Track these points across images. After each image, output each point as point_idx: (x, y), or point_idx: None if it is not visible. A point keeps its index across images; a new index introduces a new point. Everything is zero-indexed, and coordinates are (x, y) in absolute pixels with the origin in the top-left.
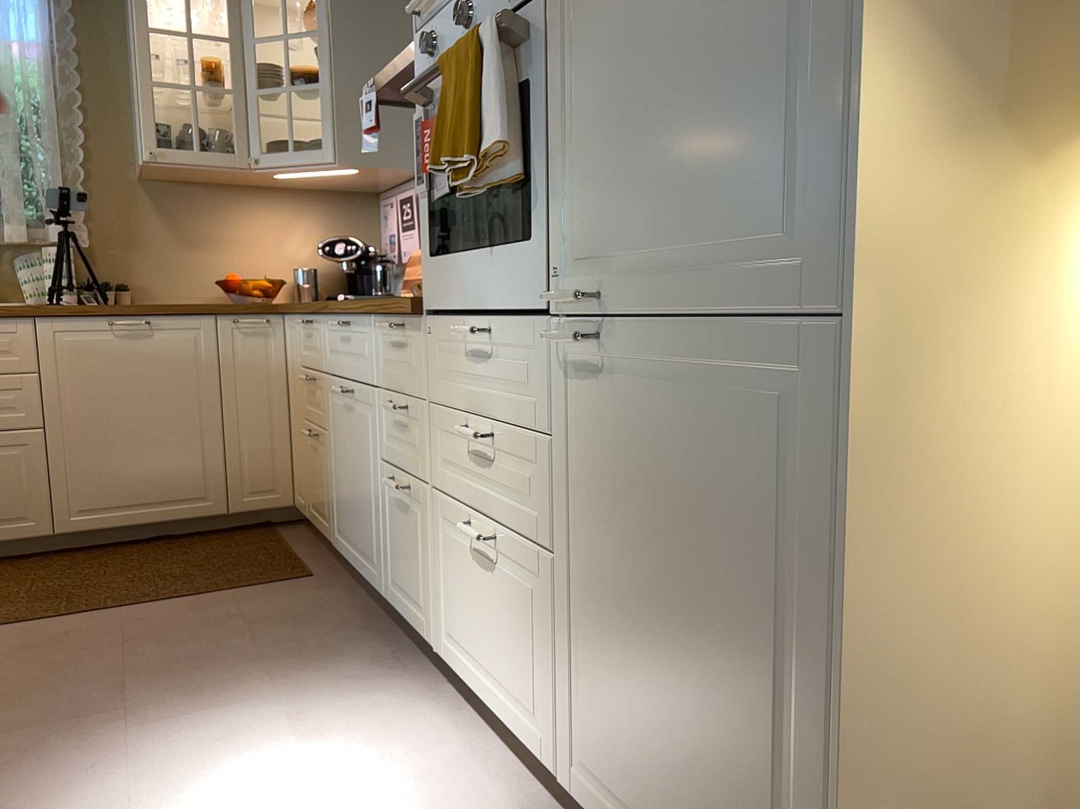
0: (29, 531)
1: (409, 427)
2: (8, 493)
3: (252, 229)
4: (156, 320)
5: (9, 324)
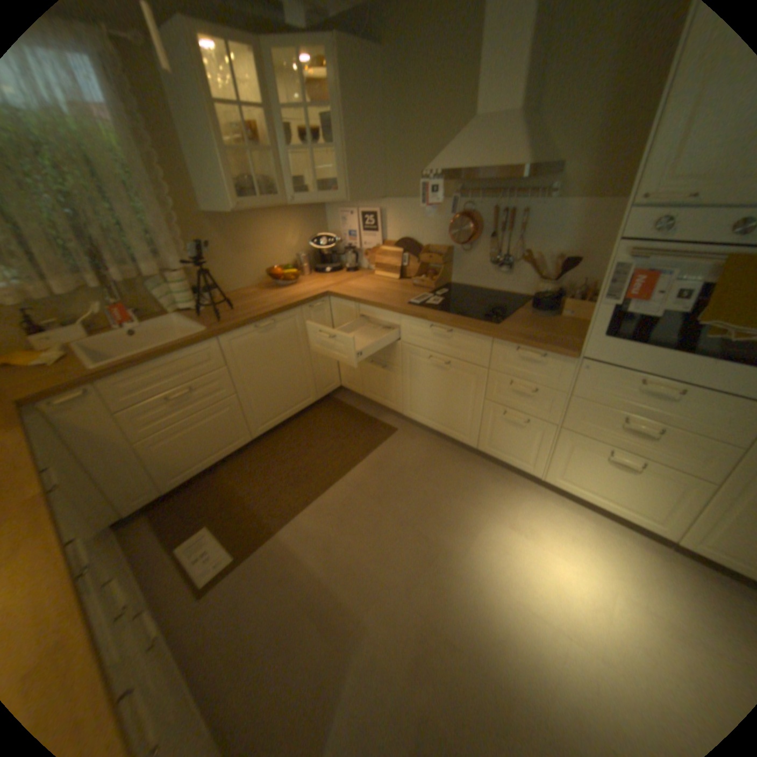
0: (241, 444)
1: (534, 397)
2: (228, 432)
3: (267, 235)
4: (274, 319)
5: (204, 346)
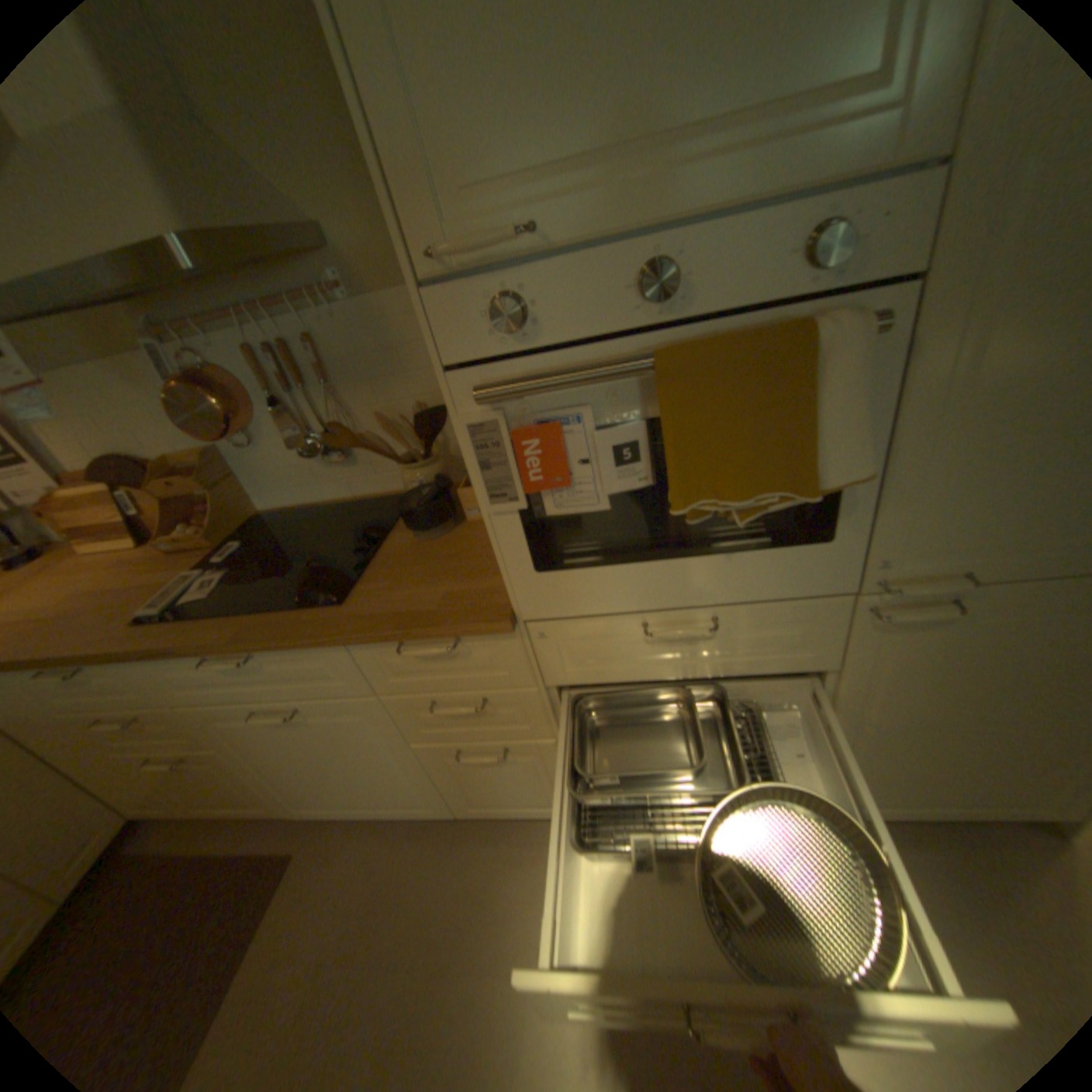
0: None
1: (488, 710)
2: None
3: None
4: None
5: None
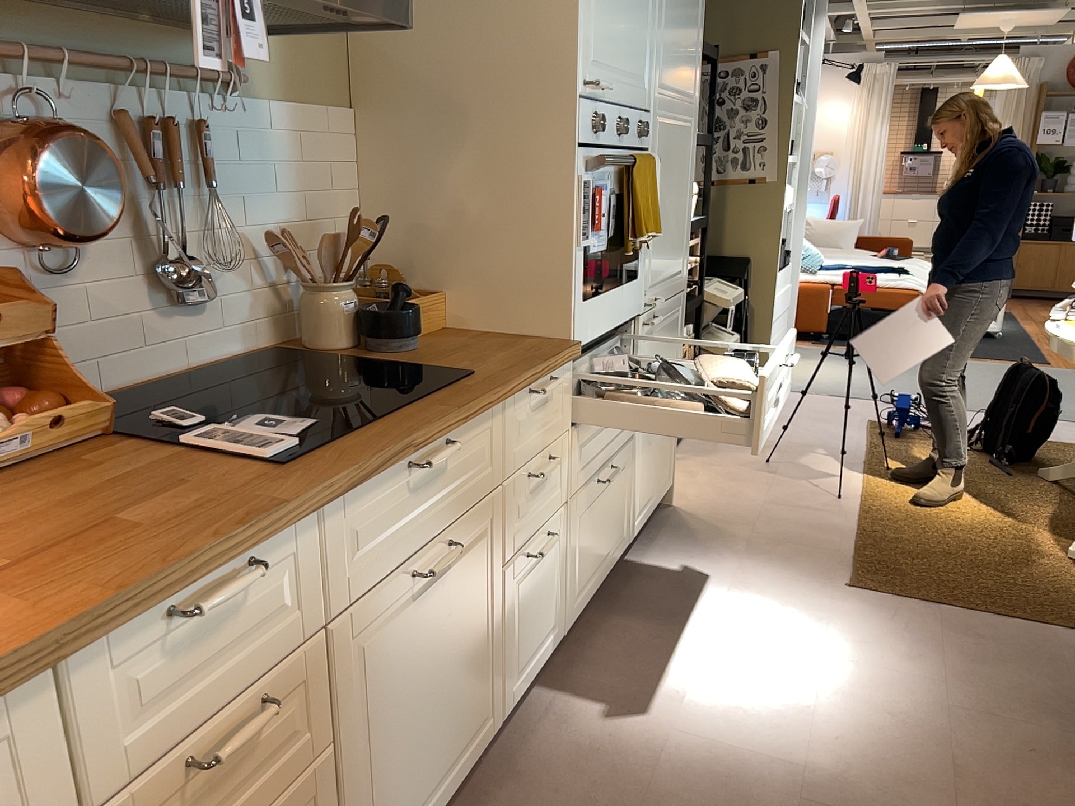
0: None
1: (547, 476)
2: None
3: None
4: None
5: None
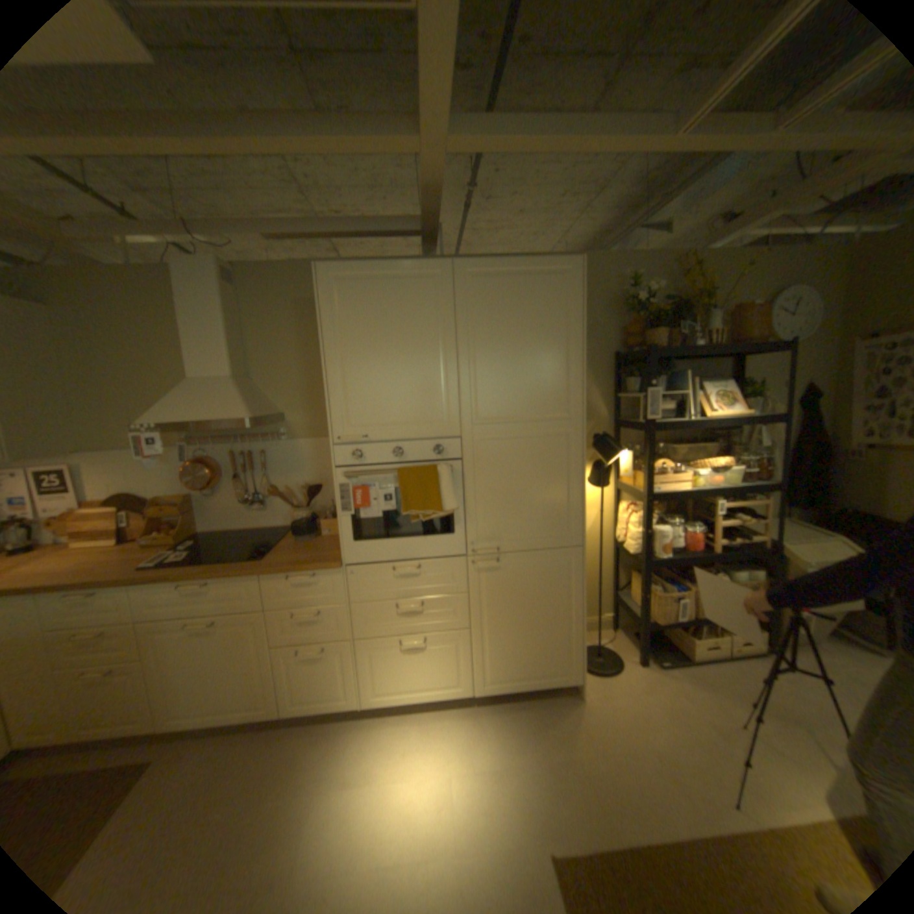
0: None
1: (319, 621)
2: None
3: None
4: None
5: None
